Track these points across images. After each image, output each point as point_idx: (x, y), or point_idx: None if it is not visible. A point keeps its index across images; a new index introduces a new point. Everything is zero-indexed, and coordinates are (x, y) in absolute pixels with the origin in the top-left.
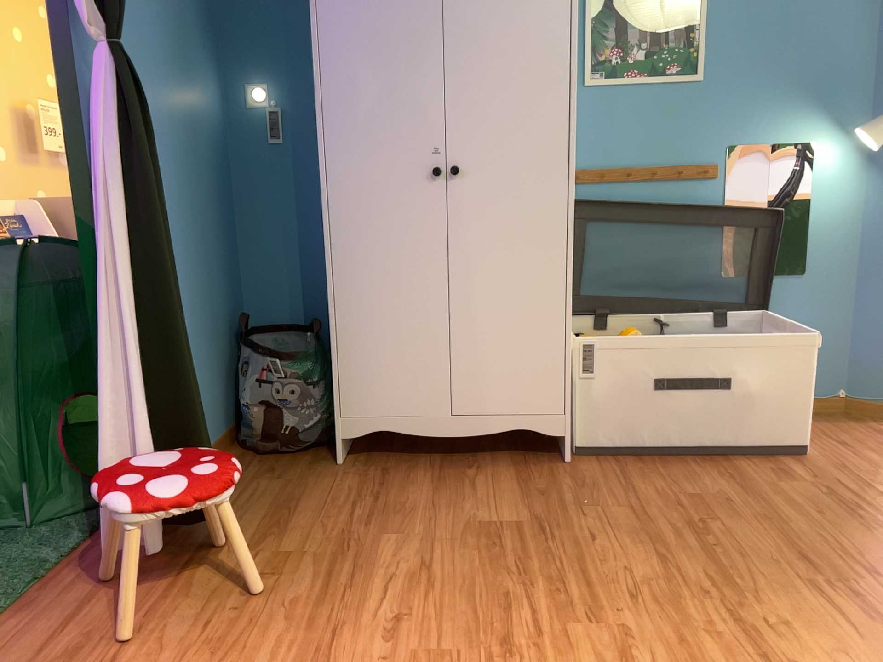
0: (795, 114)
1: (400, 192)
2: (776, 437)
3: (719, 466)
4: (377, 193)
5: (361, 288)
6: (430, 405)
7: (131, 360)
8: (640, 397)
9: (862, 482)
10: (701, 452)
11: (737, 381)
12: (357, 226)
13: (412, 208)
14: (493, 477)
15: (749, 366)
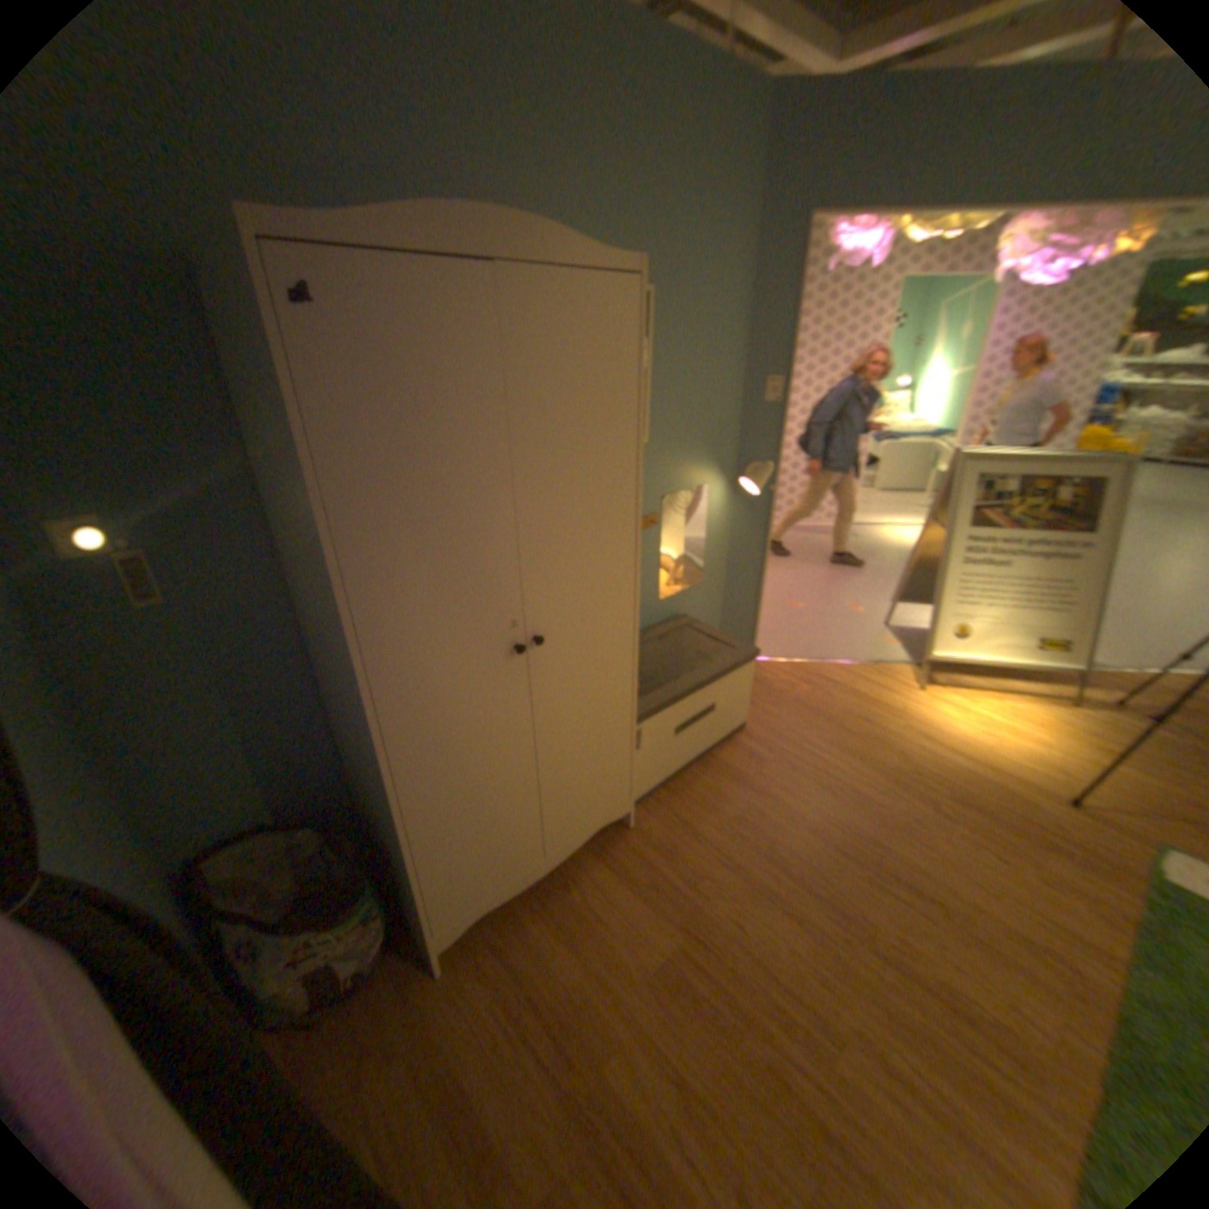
0: (698, 463)
1: (475, 687)
2: (732, 725)
3: (717, 770)
4: (448, 699)
5: (440, 807)
6: (523, 863)
7: None
8: (666, 747)
9: (791, 743)
10: (697, 759)
11: (716, 703)
12: (427, 746)
13: (491, 698)
14: (598, 890)
15: (723, 690)
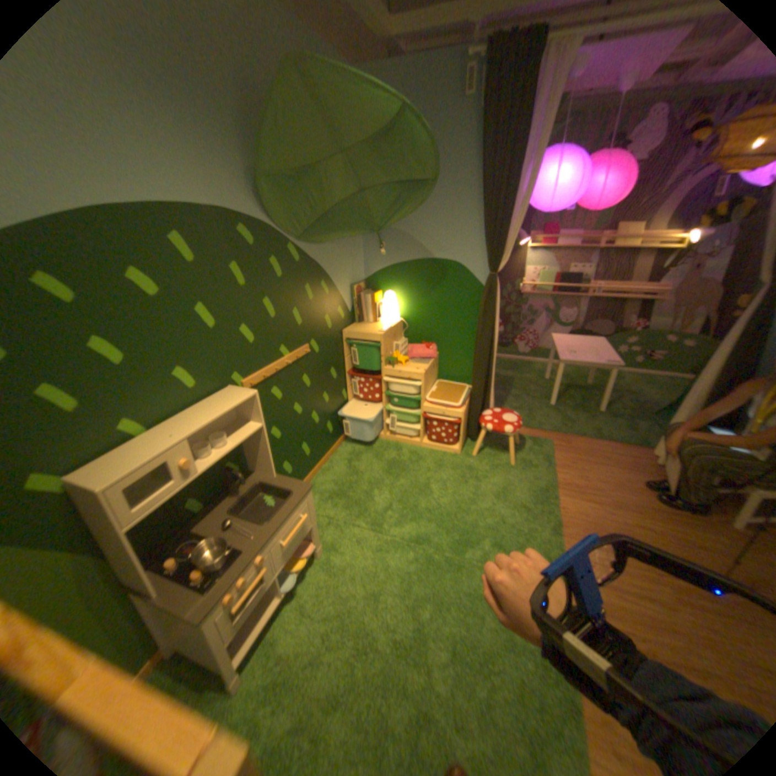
0: None
1: None
2: None
3: None
4: None
5: None
6: None
7: (700, 407)
8: None
9: None
10: None
11: None
12: None
13: None
14: None
15: None
